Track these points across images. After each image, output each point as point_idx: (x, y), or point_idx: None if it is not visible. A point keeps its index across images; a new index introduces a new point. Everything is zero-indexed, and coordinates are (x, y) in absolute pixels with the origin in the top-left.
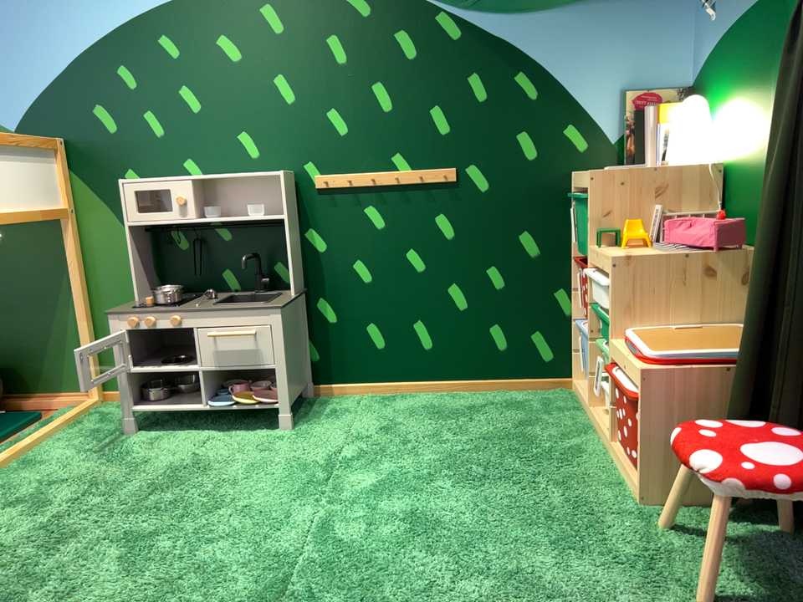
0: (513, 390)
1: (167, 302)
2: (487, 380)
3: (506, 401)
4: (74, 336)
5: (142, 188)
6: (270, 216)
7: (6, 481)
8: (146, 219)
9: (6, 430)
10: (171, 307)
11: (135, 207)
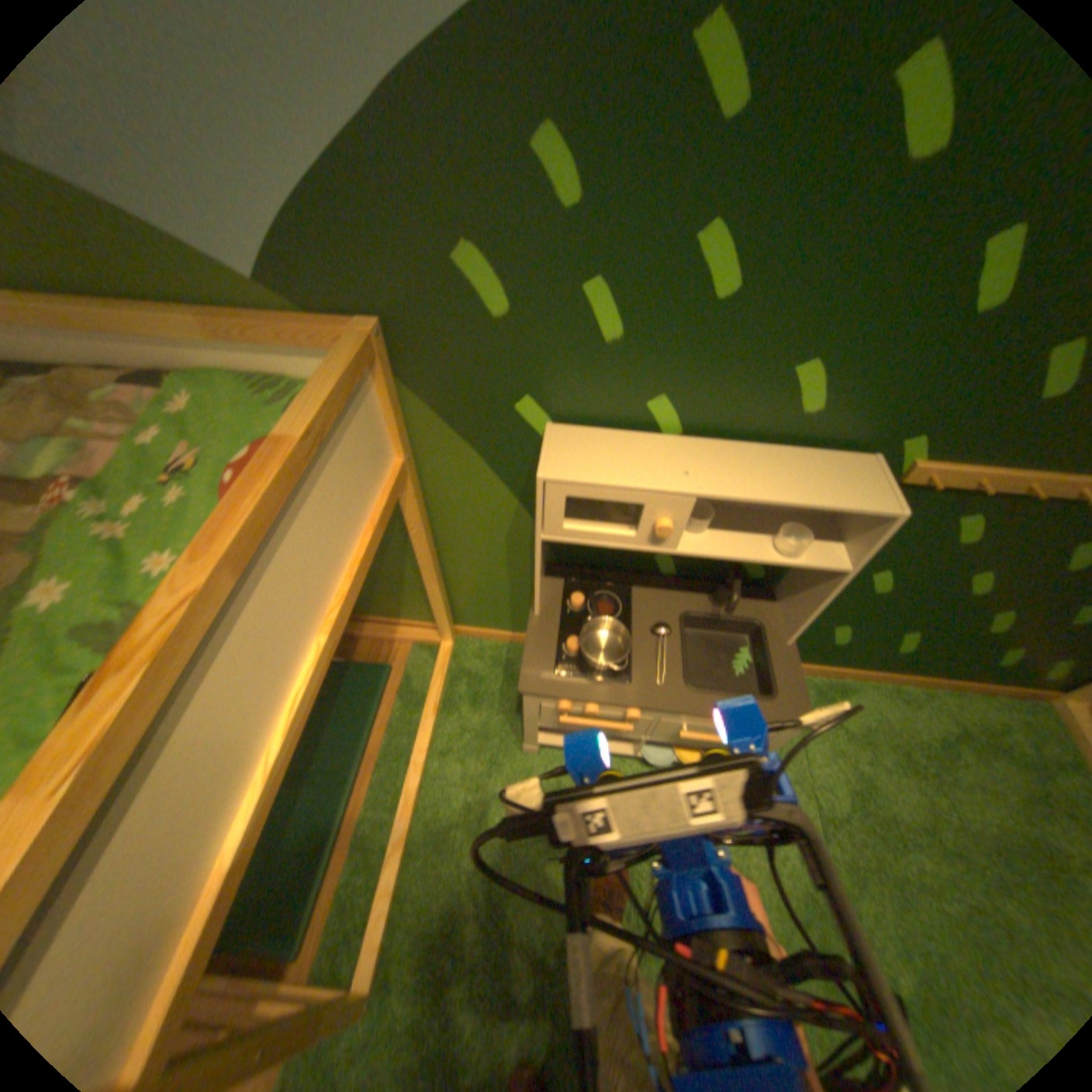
0: (978, 697)
1: (612, 669)
2: (953, 683)
3: (979, 728)
4: (416, 582)
5: (588, 497)
6: (827, 570)
7: (426, 885)
8: (582, 538)
9: (367, 718)
10: (623, 683)
11: (564, 520)
